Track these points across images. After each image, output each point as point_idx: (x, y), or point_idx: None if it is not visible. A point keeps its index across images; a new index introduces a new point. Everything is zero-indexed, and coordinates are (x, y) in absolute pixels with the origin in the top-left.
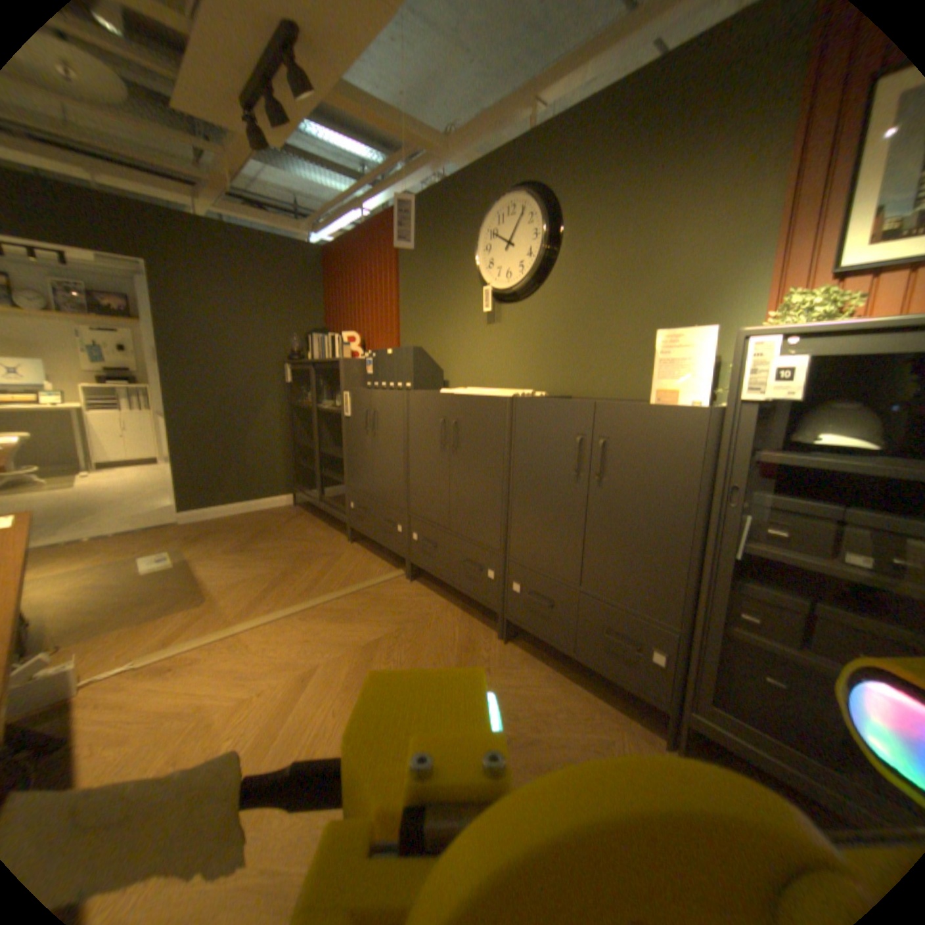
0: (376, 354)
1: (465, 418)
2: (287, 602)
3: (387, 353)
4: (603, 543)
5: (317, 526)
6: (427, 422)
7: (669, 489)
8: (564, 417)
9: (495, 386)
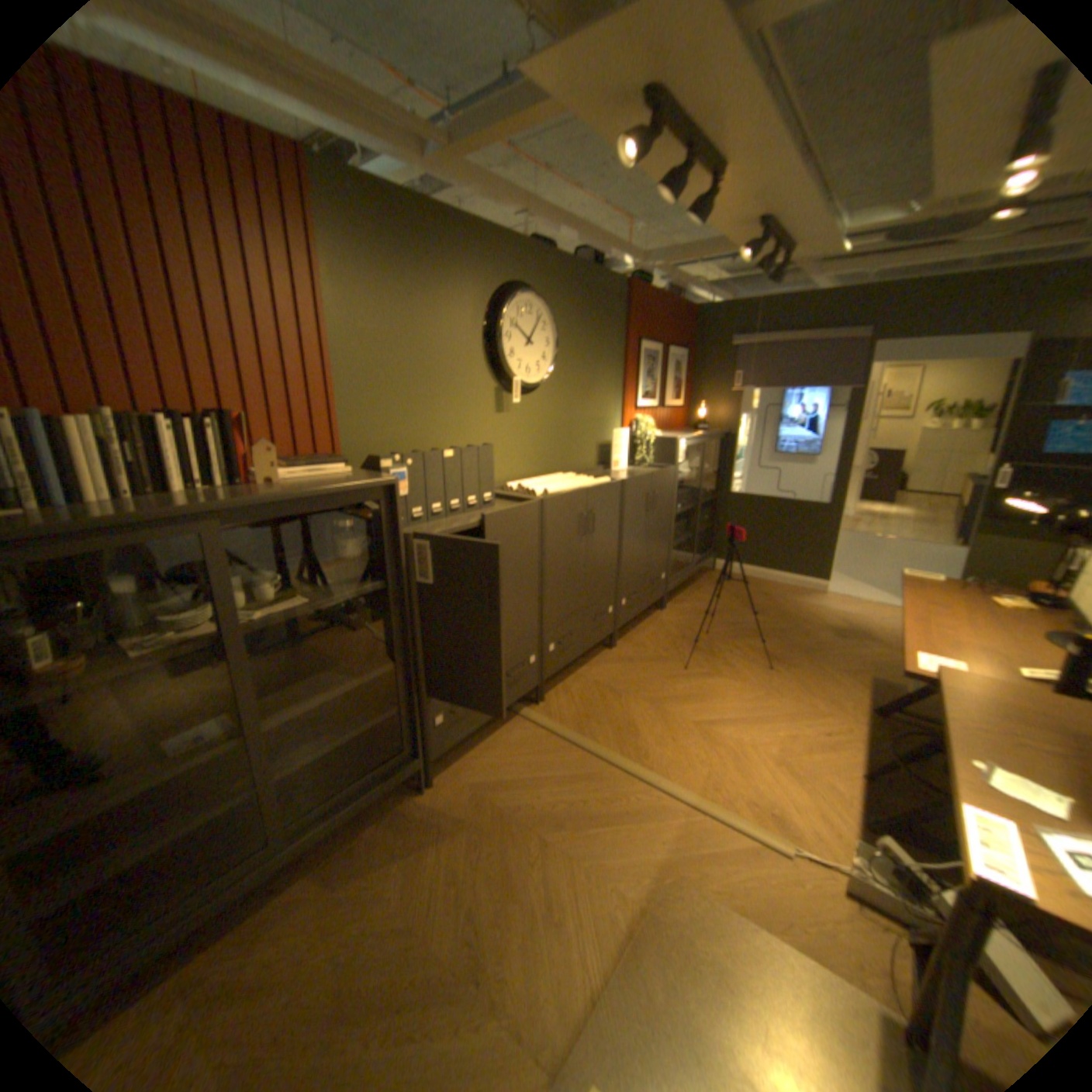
0: (411, 462)
1: (597, 507)
2: (626, 784)
3: (442, 459)
4: (651, 543)
5: (324, 884)
6: (565, 525)
7: (666, 505)
8: (642, 486)
9: (506, 478)
